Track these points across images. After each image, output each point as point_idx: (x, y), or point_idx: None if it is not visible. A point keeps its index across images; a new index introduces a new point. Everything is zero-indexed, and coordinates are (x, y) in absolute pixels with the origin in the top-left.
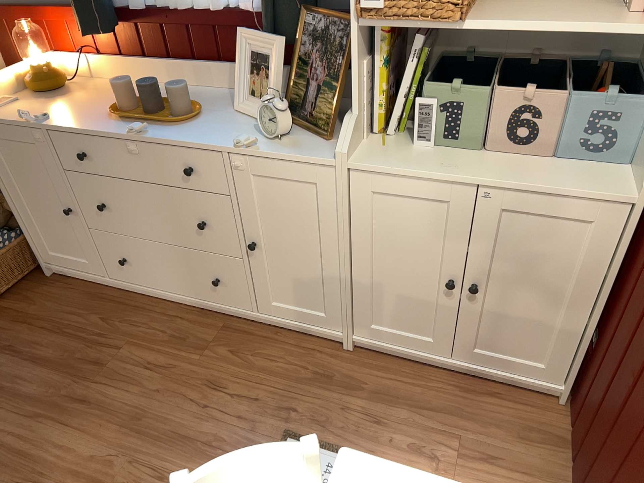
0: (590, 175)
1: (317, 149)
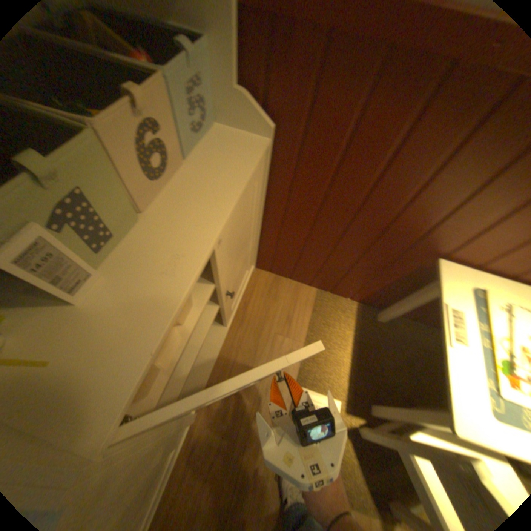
0: (226, 147)
1: None
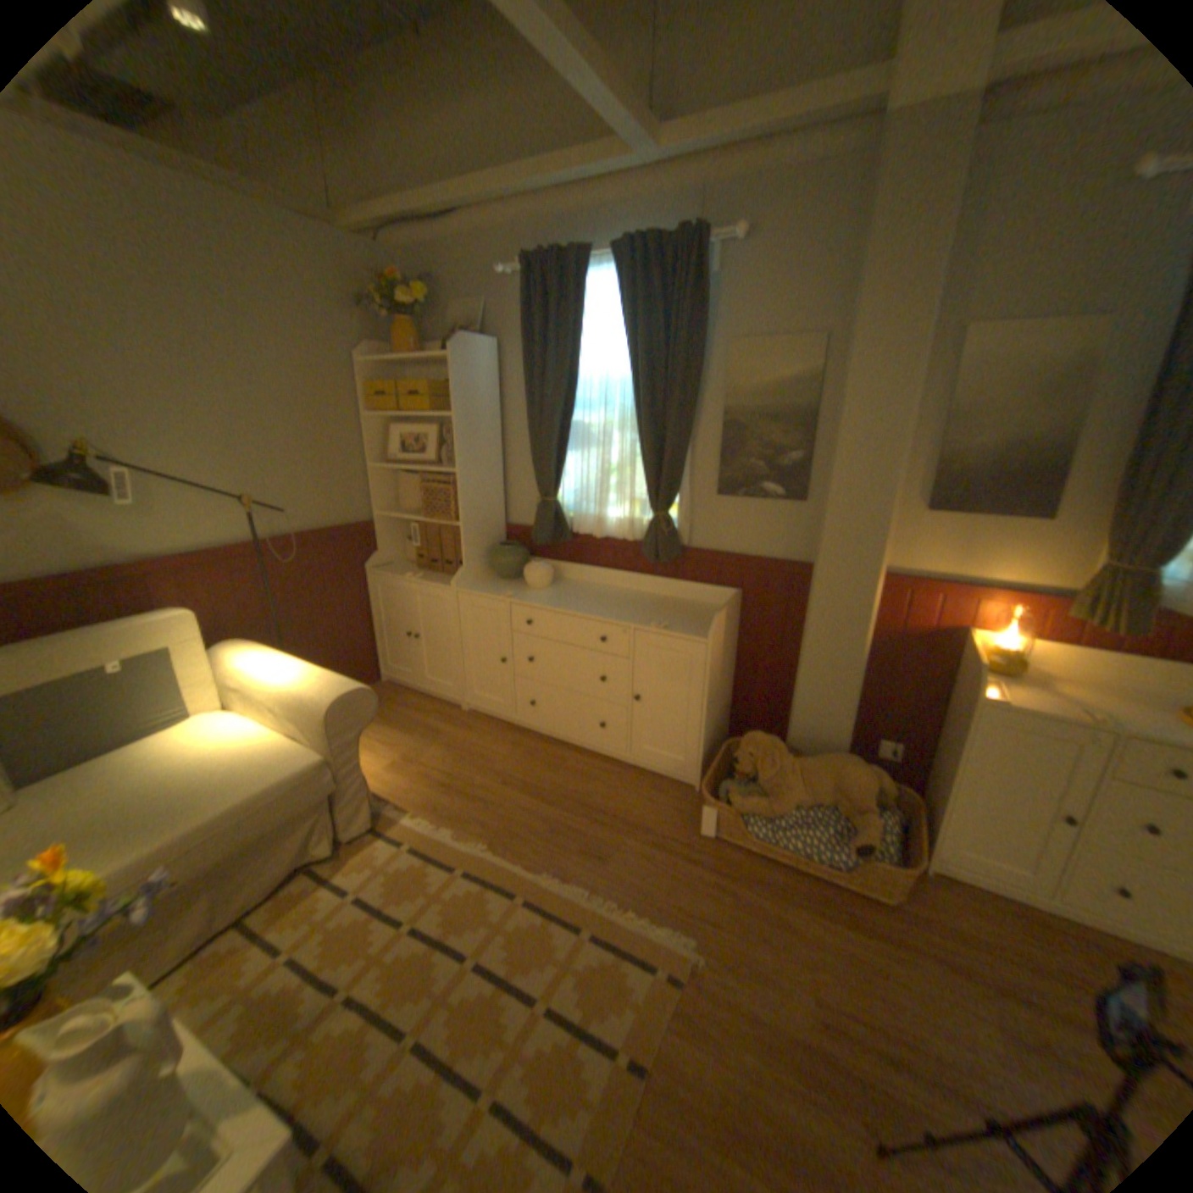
0: None
1: None
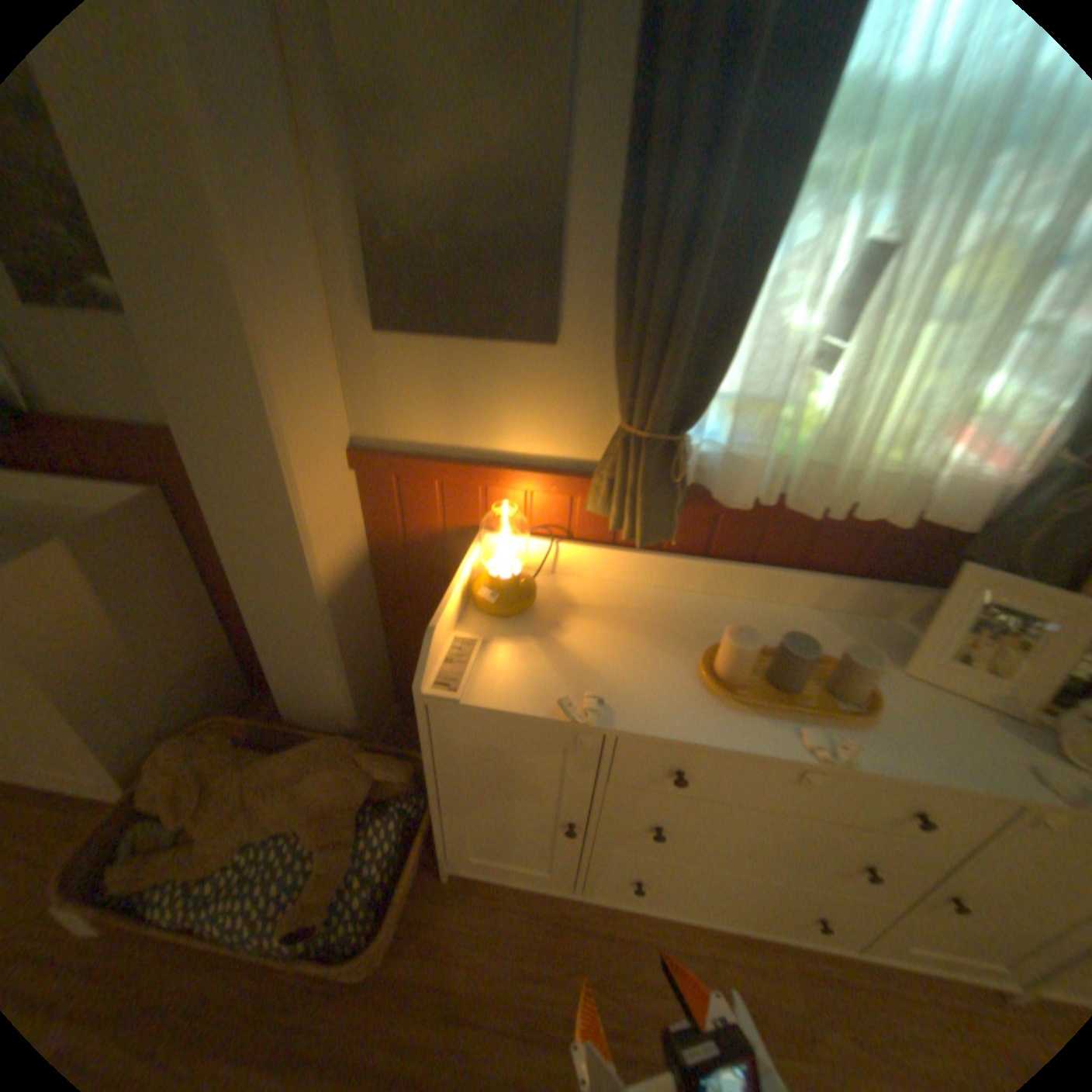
0: None
1: None
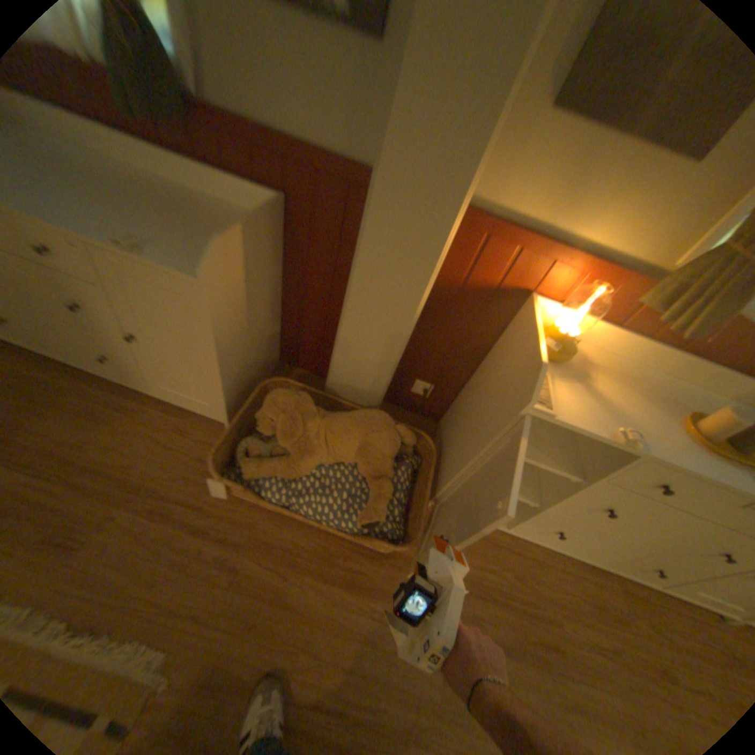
0: None
1: None
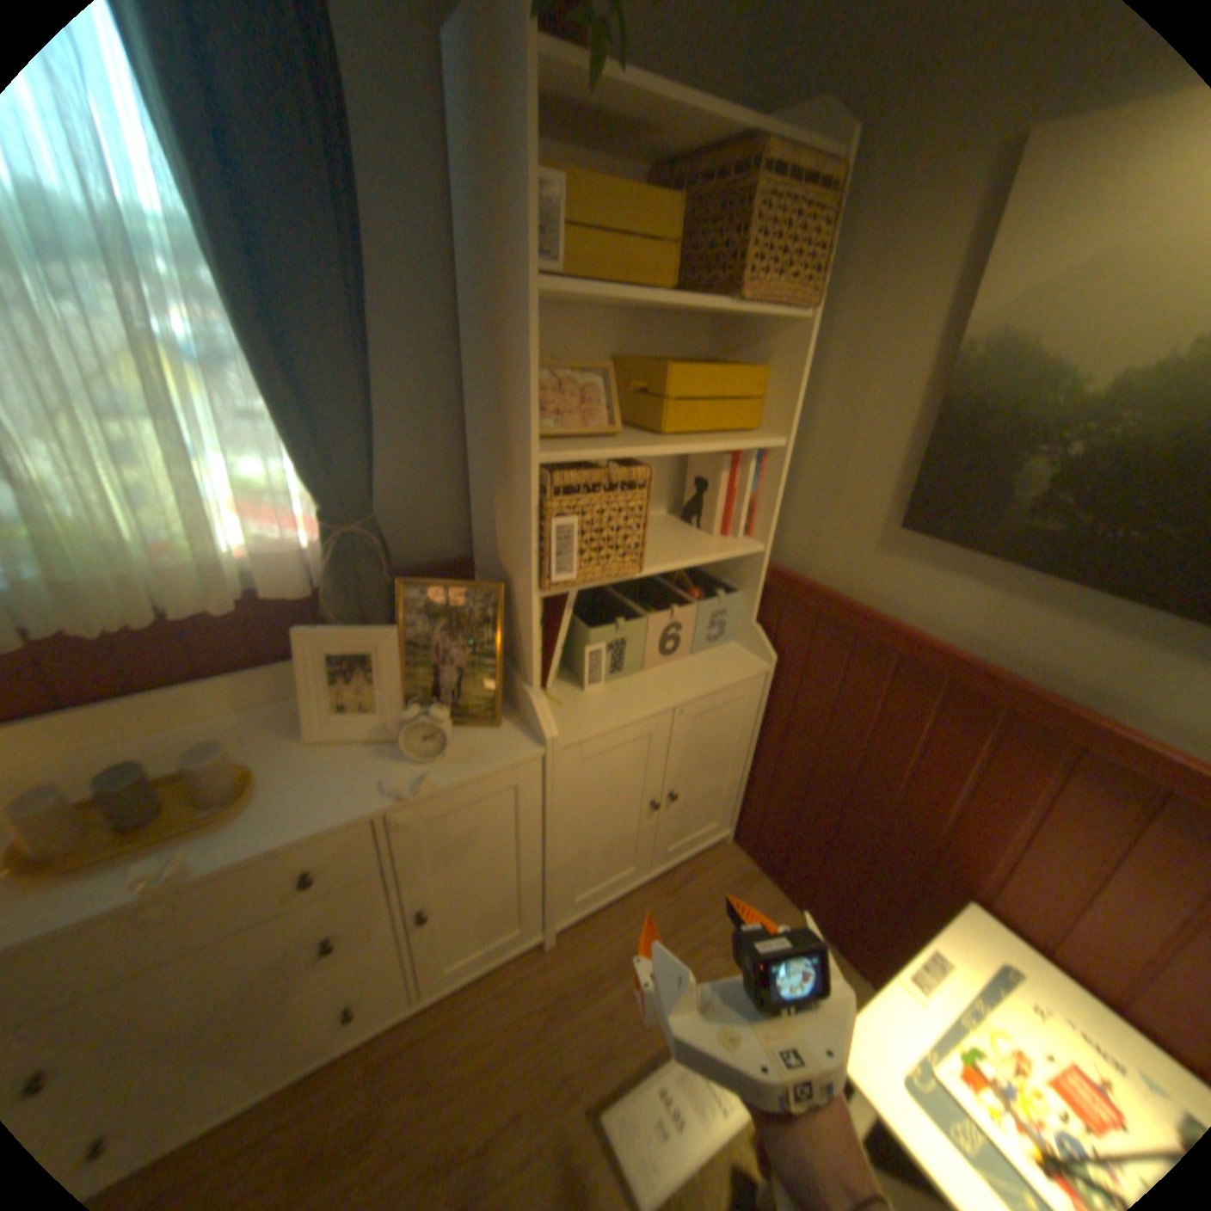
0: (727, 660)
1: (501, 747)
